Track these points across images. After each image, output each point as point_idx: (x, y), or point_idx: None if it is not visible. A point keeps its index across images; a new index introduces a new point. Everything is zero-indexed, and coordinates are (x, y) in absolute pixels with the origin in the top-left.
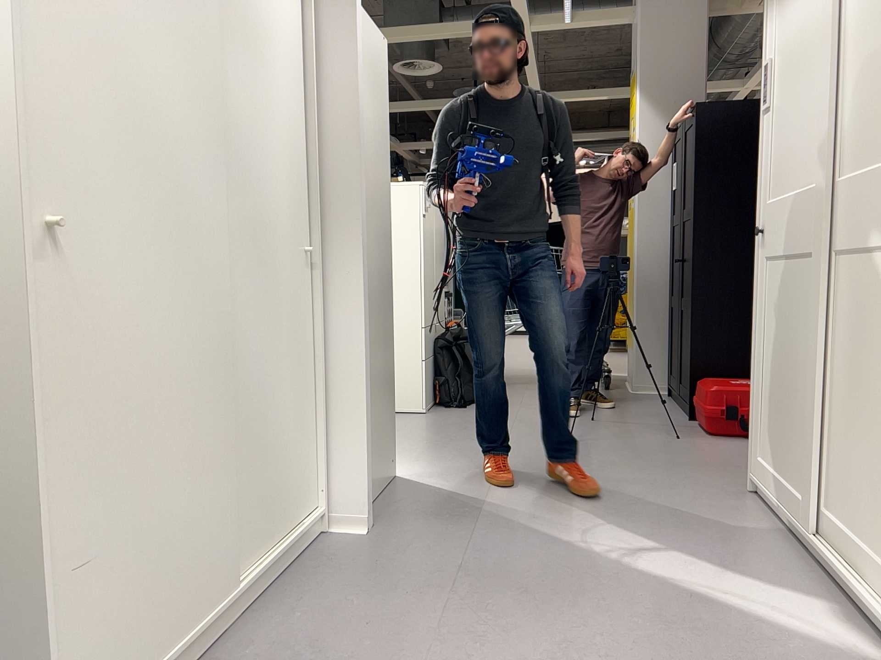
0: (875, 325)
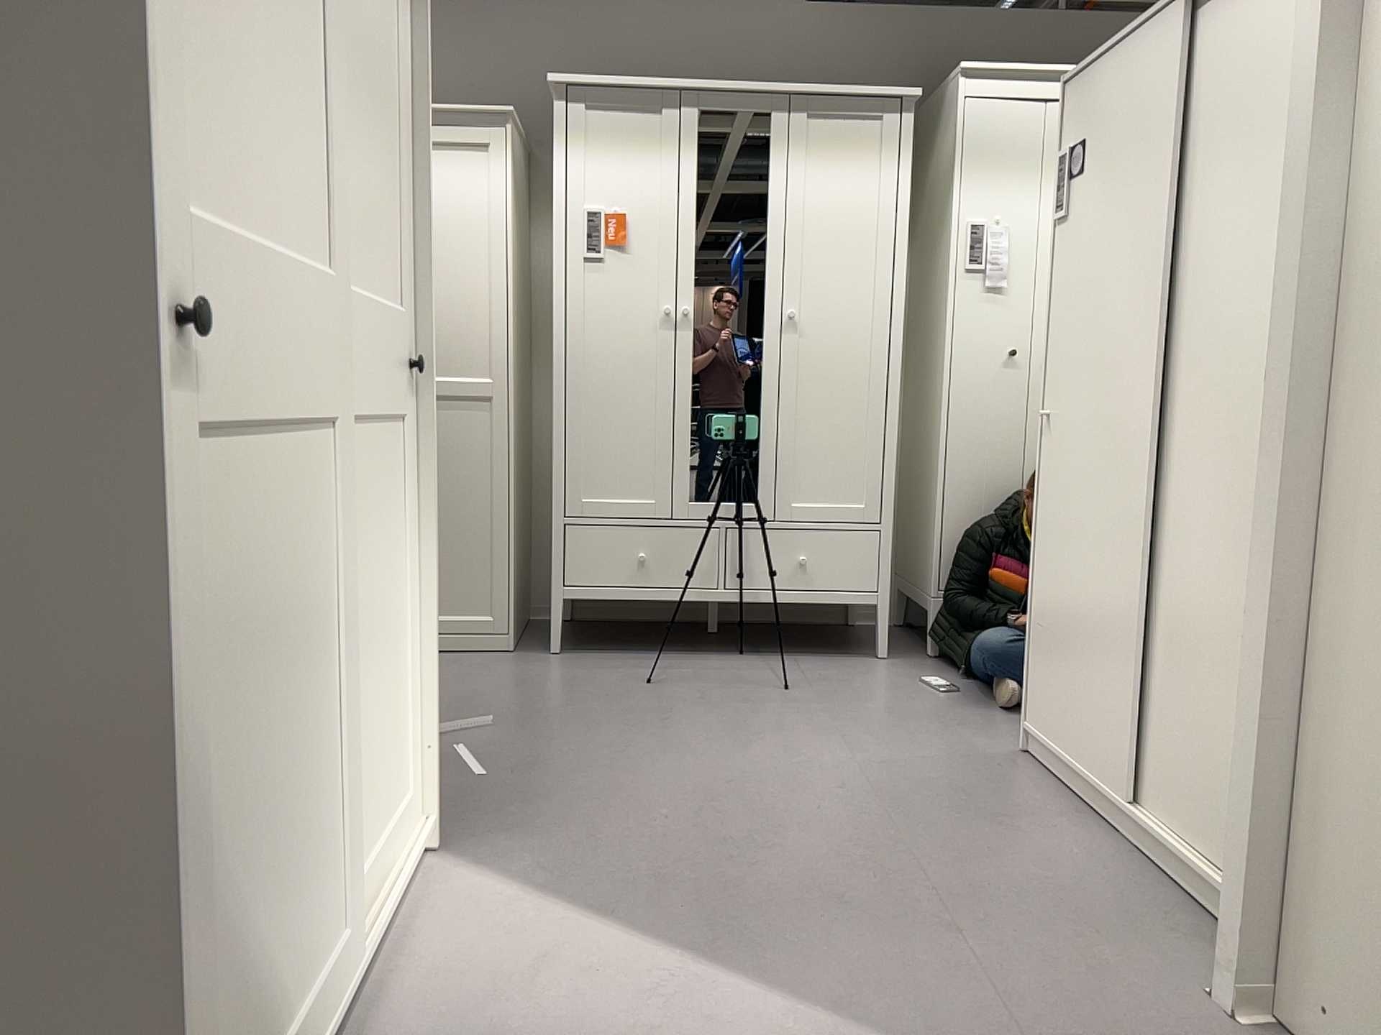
0: (377, 529)
